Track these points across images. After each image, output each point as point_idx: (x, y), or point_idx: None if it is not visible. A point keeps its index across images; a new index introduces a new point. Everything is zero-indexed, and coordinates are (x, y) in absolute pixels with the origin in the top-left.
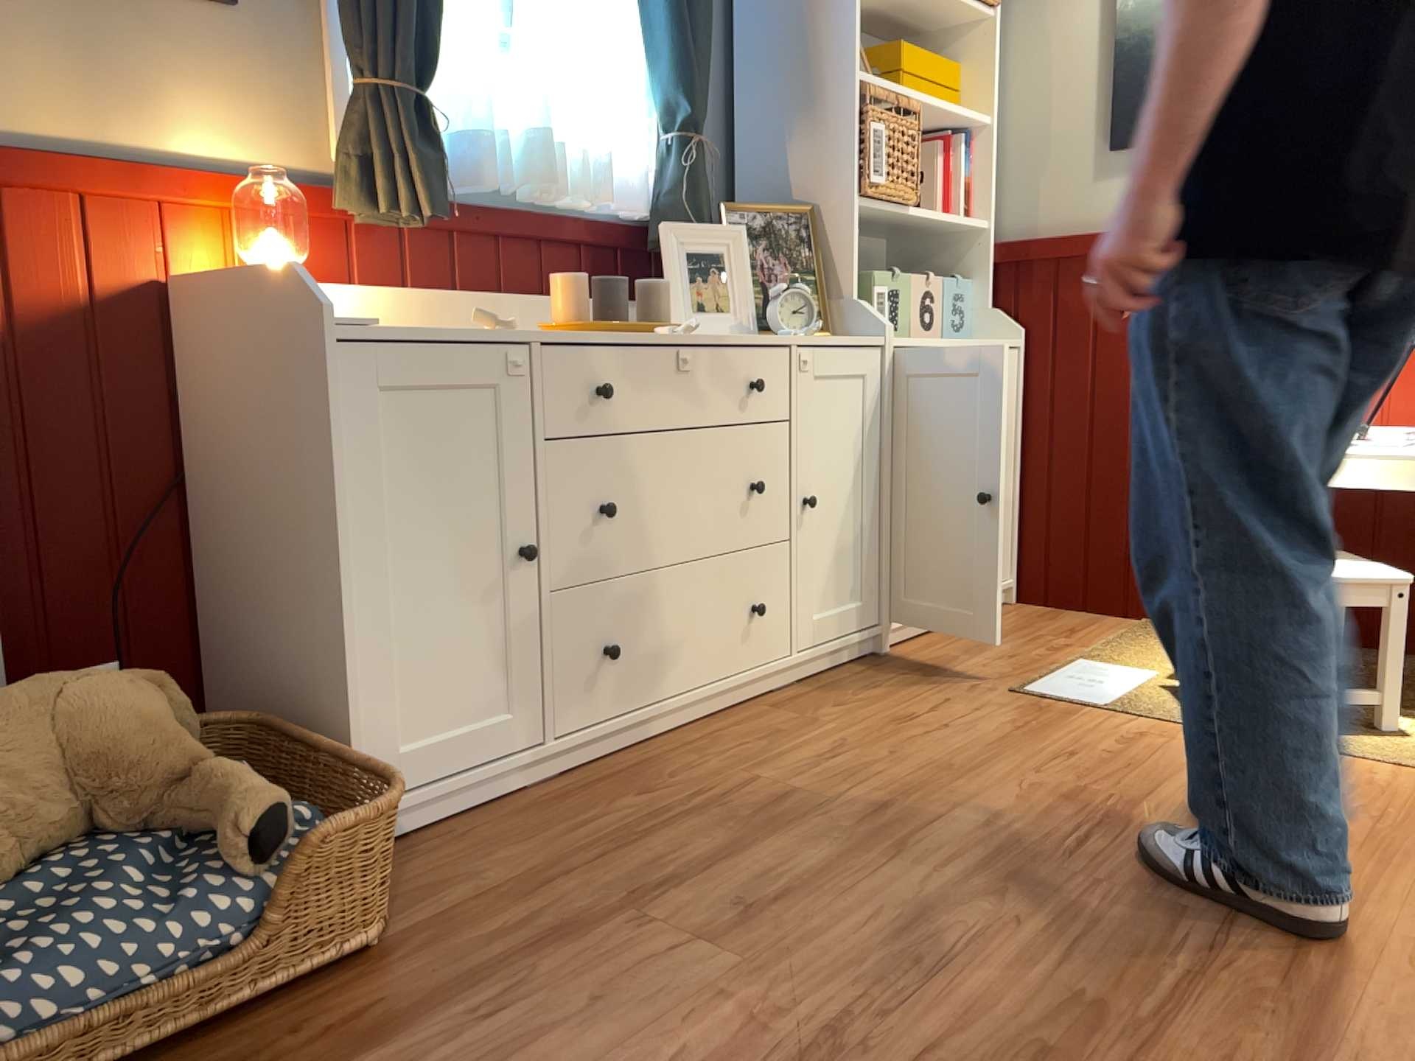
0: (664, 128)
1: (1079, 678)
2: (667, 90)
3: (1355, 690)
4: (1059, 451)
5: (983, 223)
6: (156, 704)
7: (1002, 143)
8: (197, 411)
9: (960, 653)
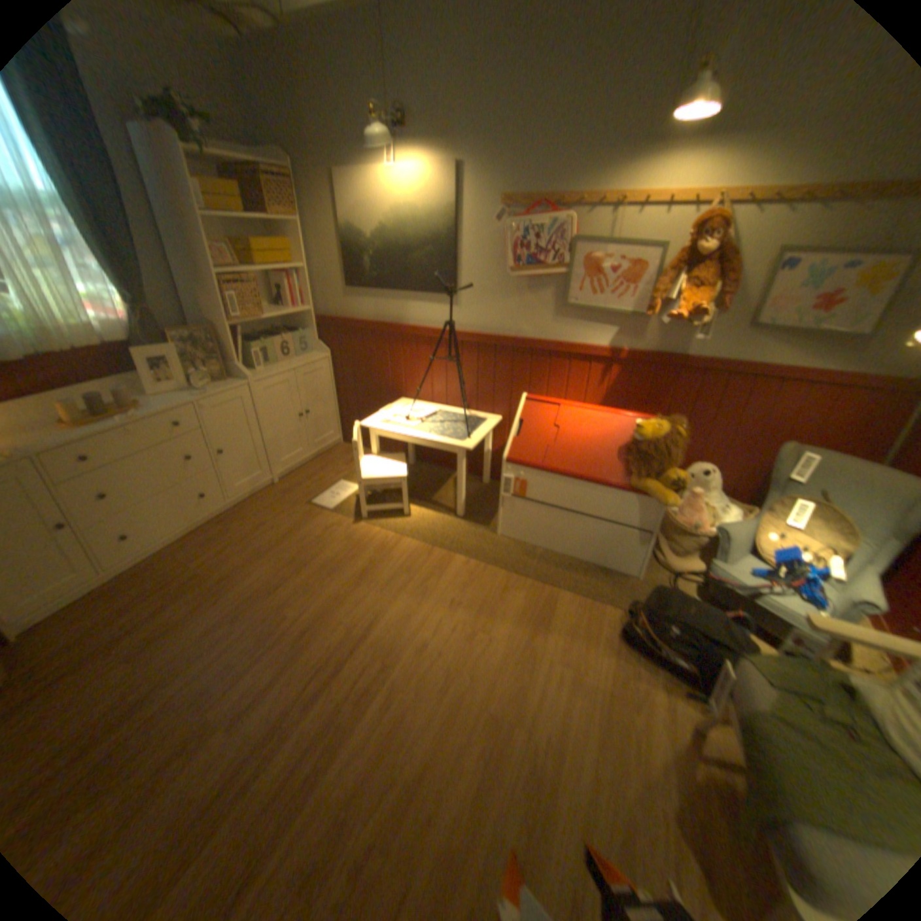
0: (123, 301)
1: (332, 493)
2: (116, 287)
3: (396, 504)
4: (347, 395)
5: (306, 309)
6: None
7: (310, 274)
8: None
9: (302, 481)
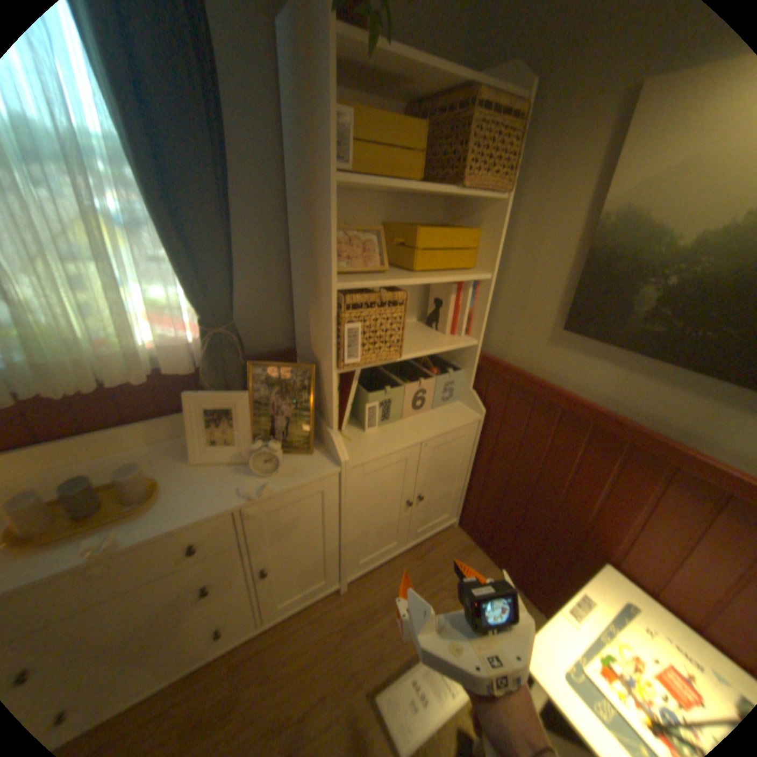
0: (198, 318)
1: (417, 691)
2: (187, 298)
3: None
4: (490, 481)
5: (473, 344)
6: None
7: (499, 291)
8: None
9: (381, 609)
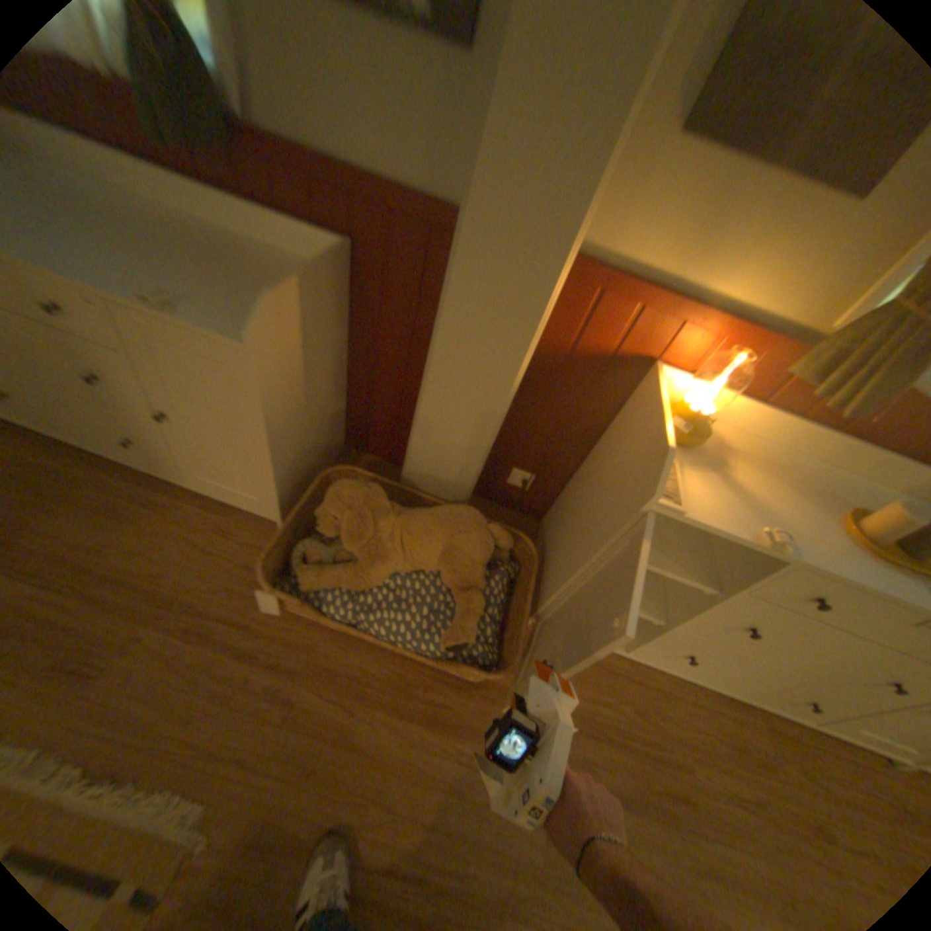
0: None
1: None
2: None
3: None
4: None
5: None
6: (486, 556)
7: None
8: (619, 428)
9: None
